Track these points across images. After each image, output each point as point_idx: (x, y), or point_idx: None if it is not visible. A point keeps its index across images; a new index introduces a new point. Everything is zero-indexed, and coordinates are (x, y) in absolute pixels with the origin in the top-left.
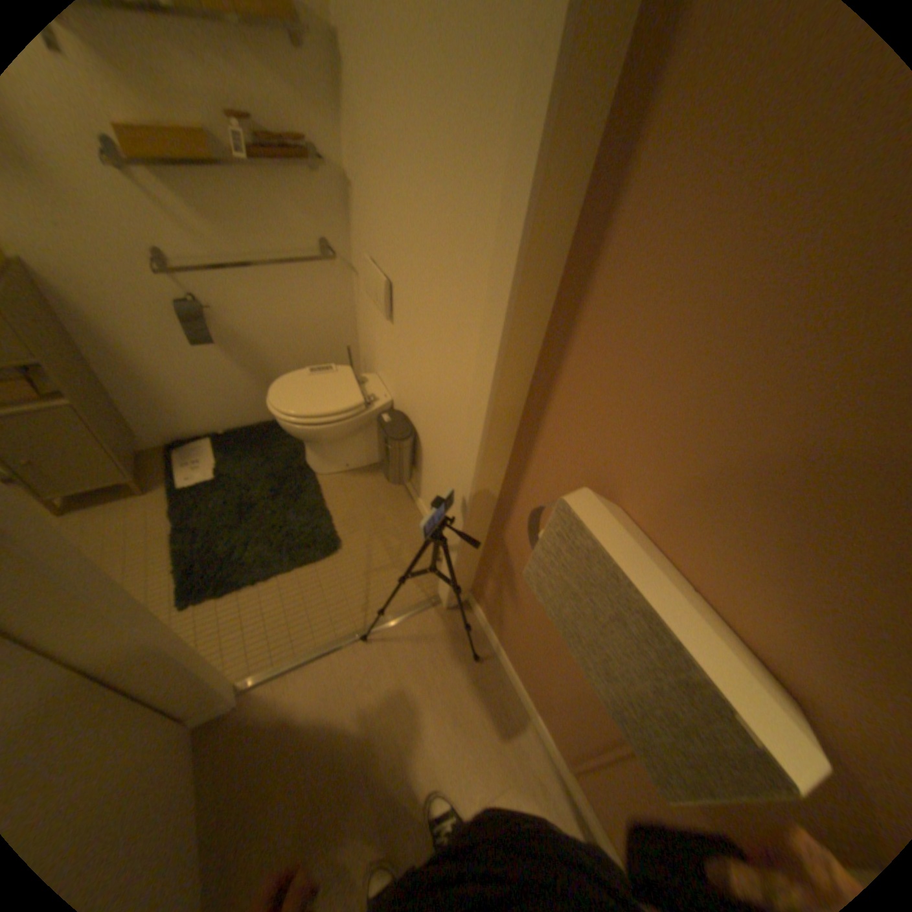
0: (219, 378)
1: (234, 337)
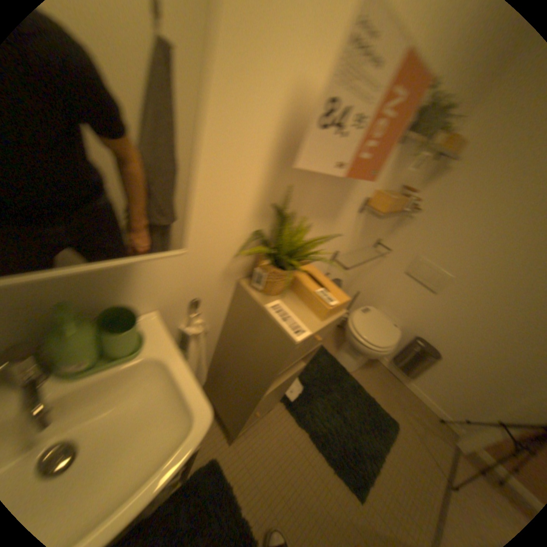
0: None
1: None
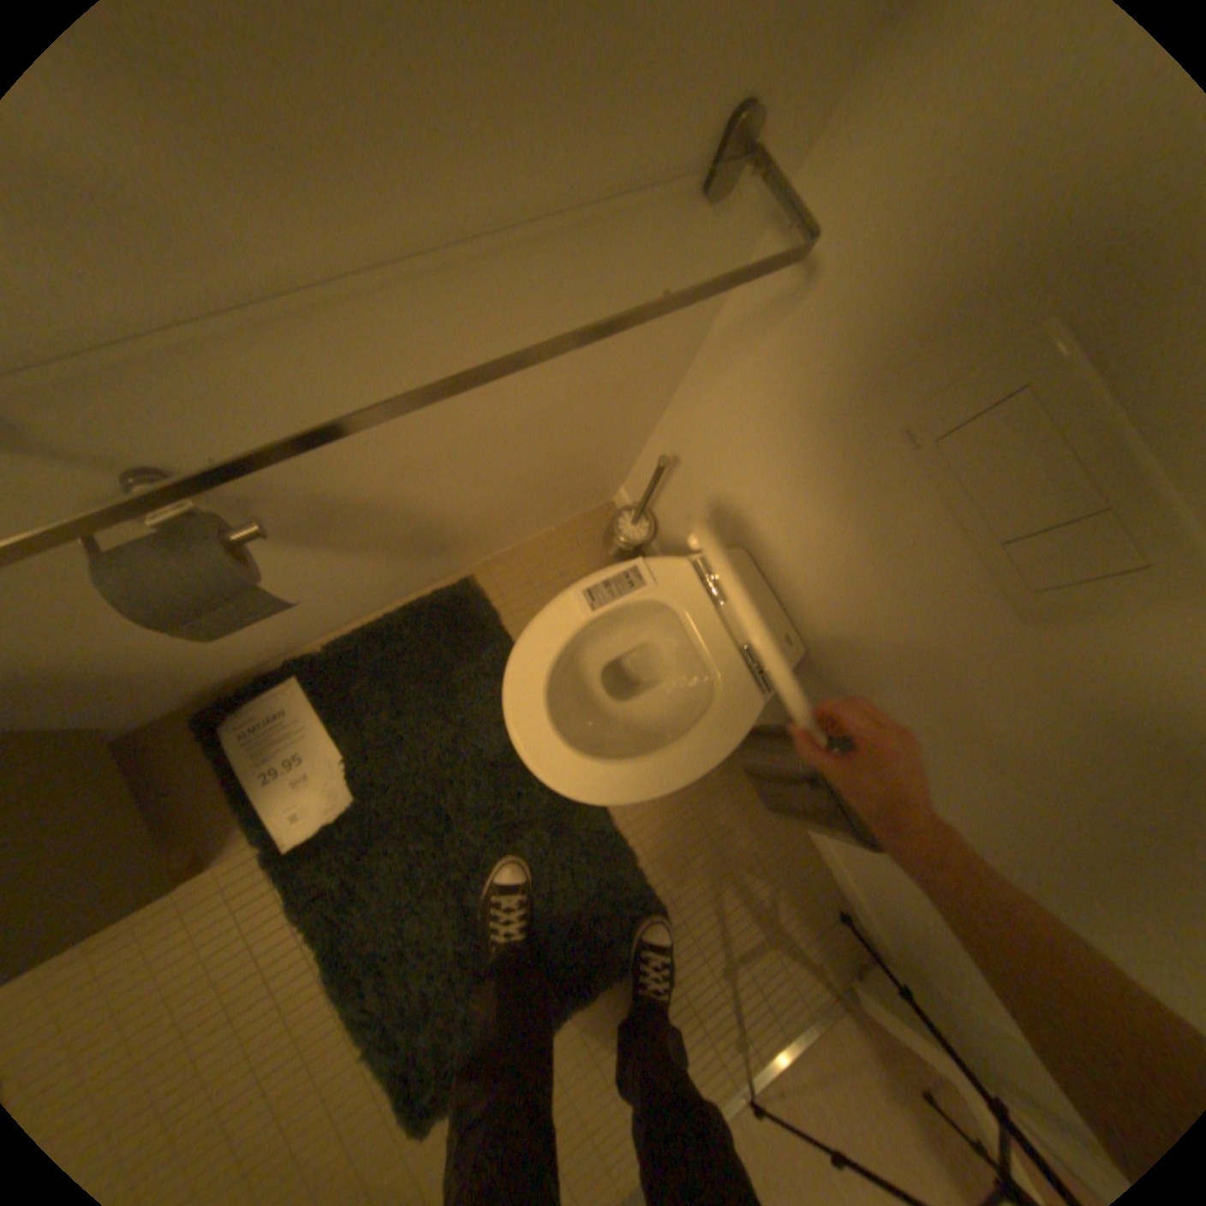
0: (290, 588)
1: (327, 508)
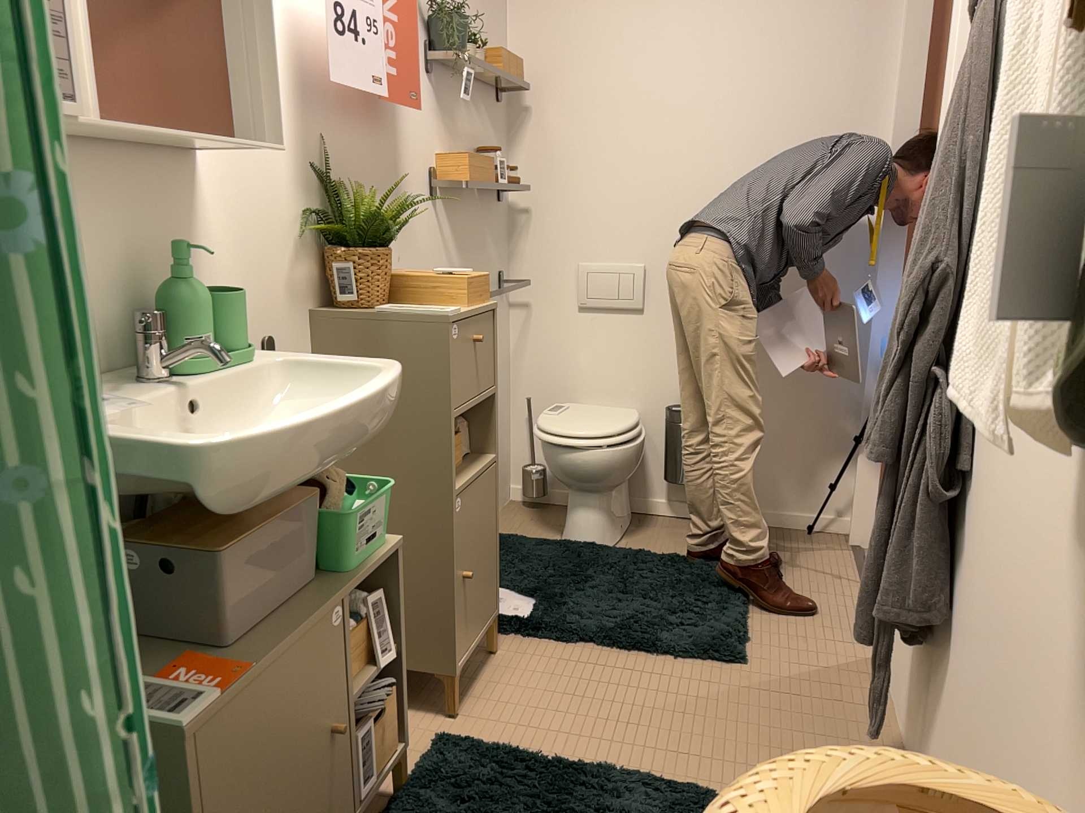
0: None
1: None
